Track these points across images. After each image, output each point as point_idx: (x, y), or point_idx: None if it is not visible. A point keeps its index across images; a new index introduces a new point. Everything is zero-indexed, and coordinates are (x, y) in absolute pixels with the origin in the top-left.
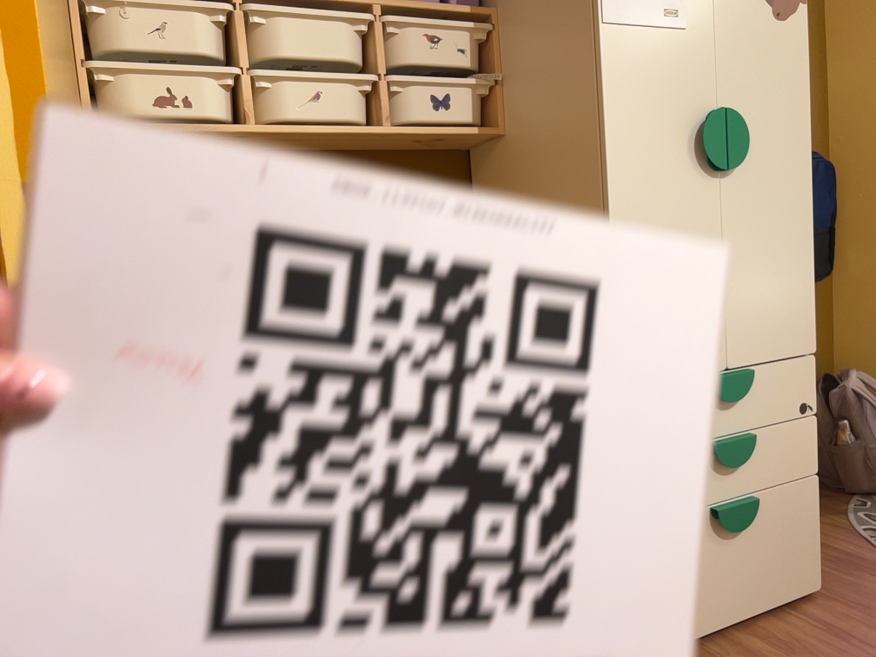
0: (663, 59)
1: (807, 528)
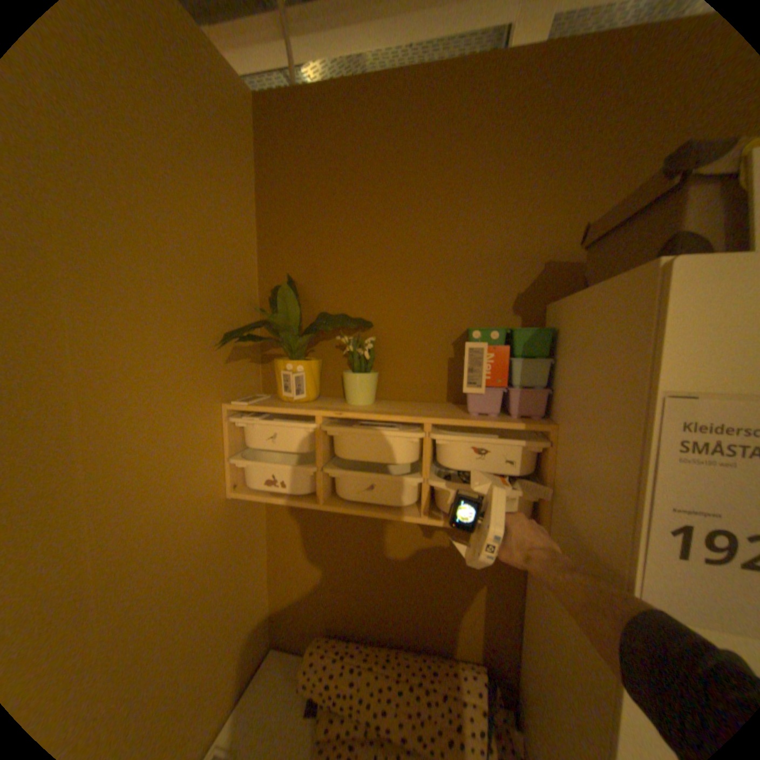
0: None
1: None
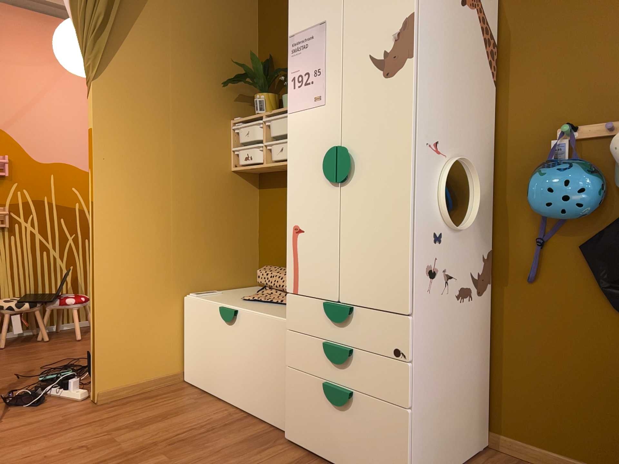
0: (313, 124)
1: (395, 446)
